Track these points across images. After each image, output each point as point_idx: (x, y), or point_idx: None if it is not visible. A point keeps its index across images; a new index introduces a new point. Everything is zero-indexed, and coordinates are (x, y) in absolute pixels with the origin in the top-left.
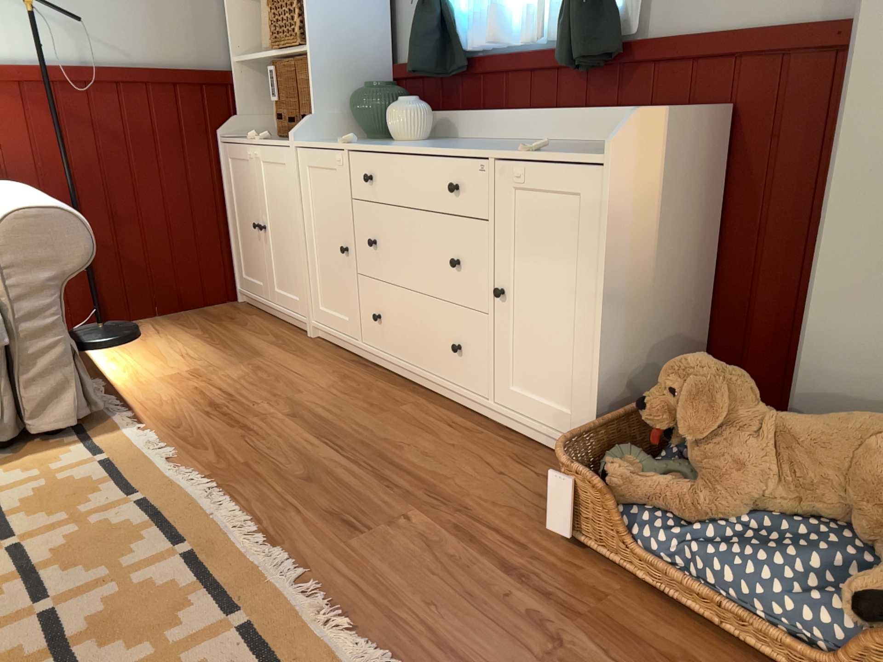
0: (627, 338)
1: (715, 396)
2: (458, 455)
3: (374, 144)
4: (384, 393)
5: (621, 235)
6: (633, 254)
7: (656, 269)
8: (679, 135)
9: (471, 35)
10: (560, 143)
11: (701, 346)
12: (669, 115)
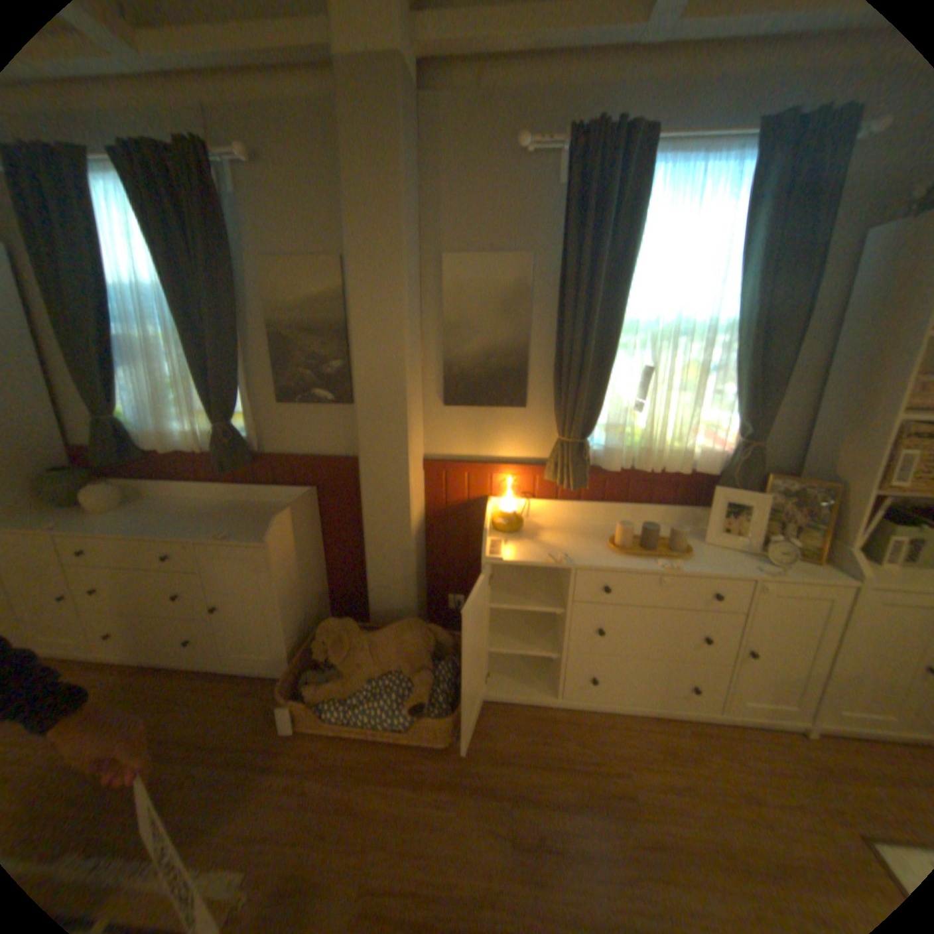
0: (293, 614)
1: (342, 641)
2: (208, 712)
3: (79, 528)
4: (130, 688)
5: (281, 574)
6: (288, 577)
7: (300, 575)
8: (297, 514)
9: (140, 436)
10: (226, 506)
11: (327, 591)
12: (291, 509)
